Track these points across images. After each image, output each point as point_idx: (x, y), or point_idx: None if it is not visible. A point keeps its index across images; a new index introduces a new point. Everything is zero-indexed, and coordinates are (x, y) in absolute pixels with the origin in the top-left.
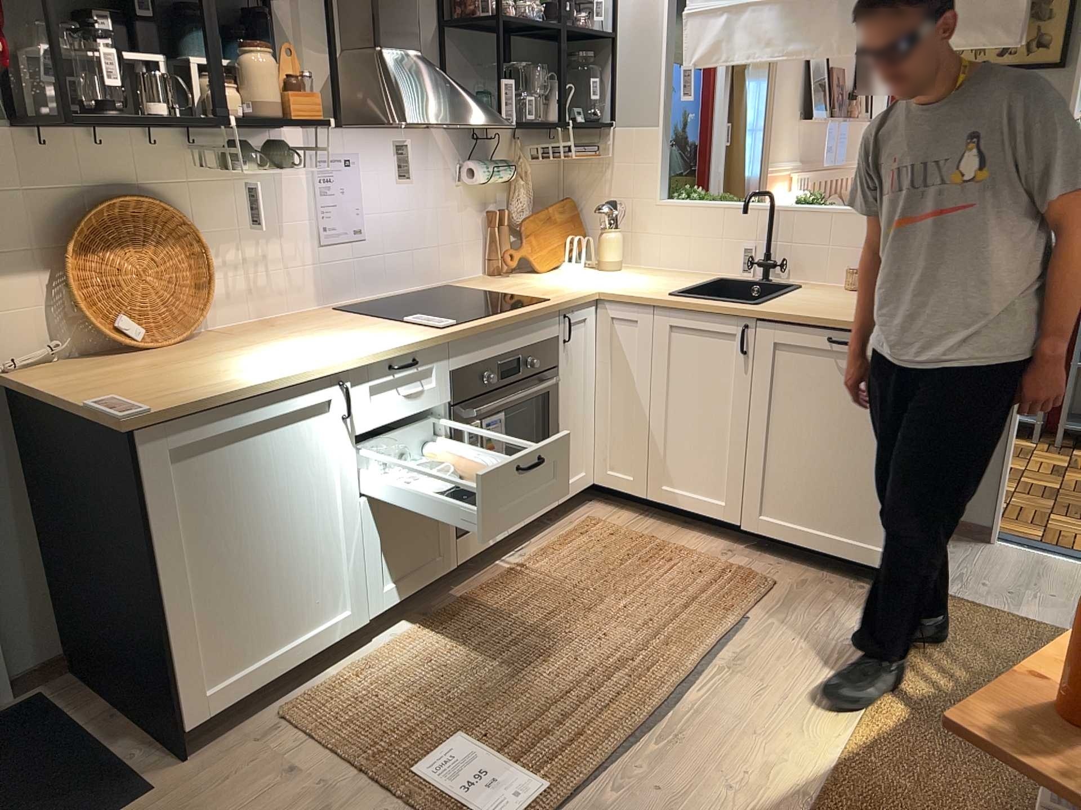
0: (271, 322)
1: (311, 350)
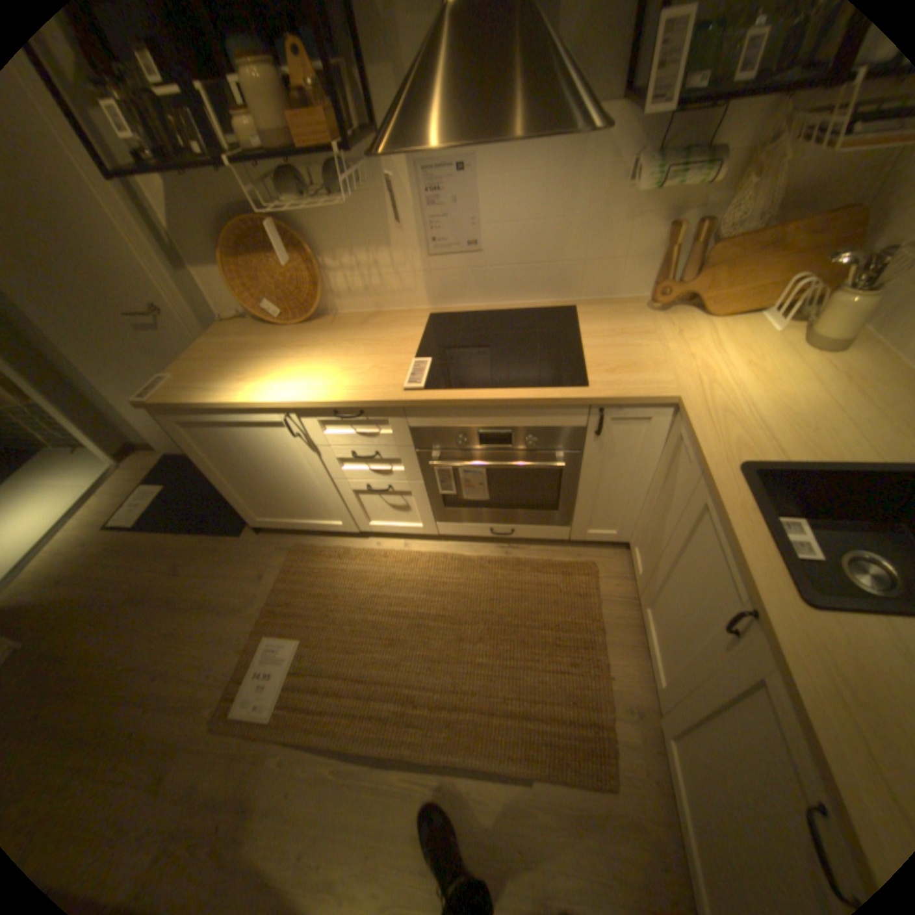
0: (375, 315)
1: (302, 373)
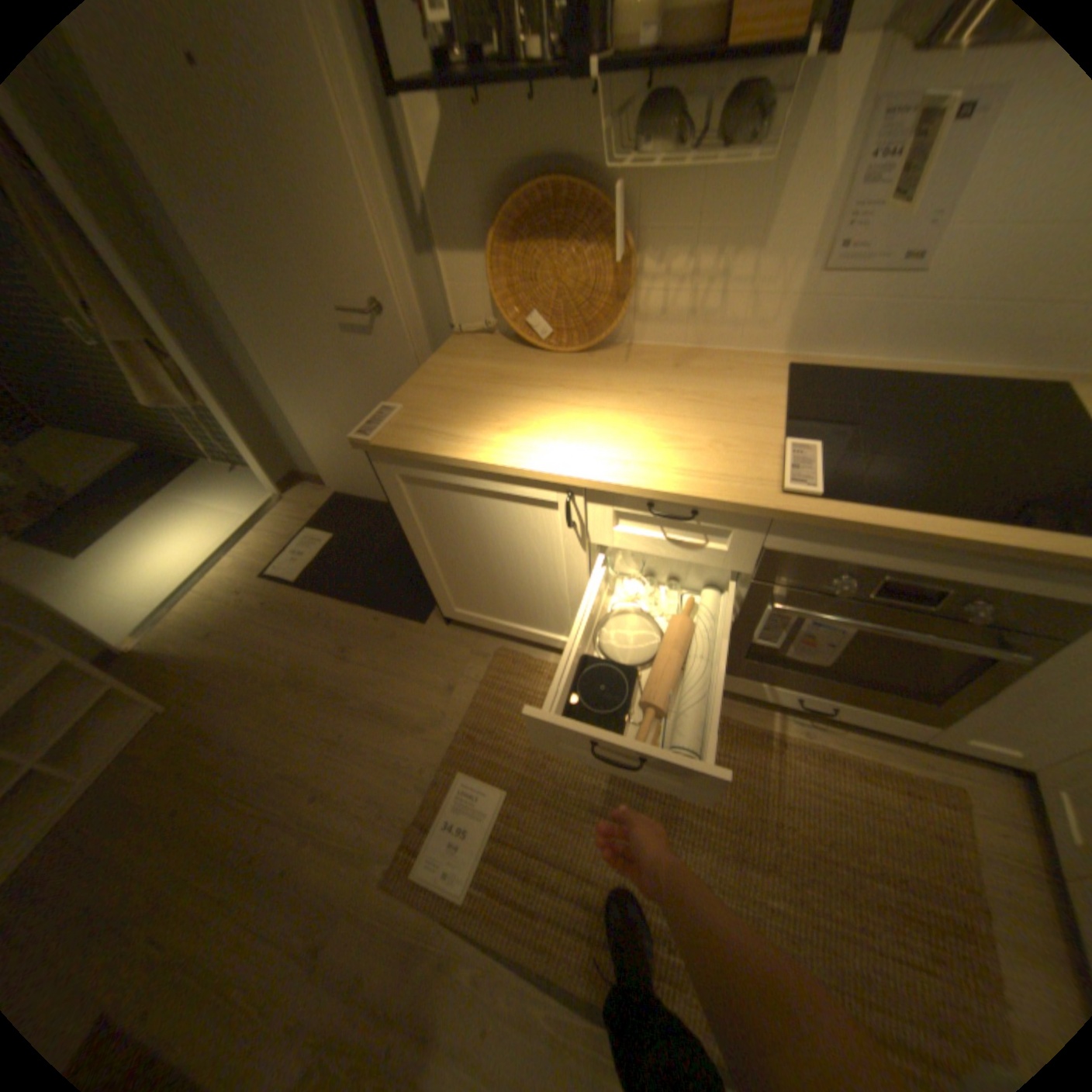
0: (696, 354)
1: (599, 433)
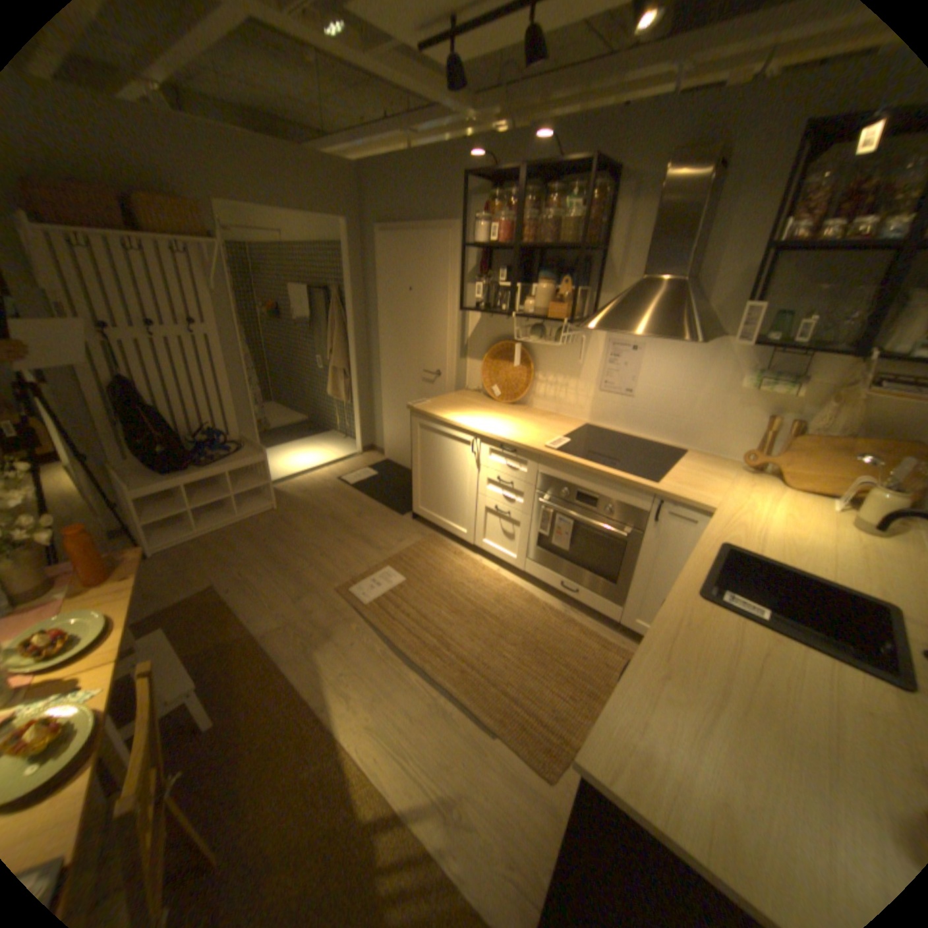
0: (553, 415)
1: (495, 423)
